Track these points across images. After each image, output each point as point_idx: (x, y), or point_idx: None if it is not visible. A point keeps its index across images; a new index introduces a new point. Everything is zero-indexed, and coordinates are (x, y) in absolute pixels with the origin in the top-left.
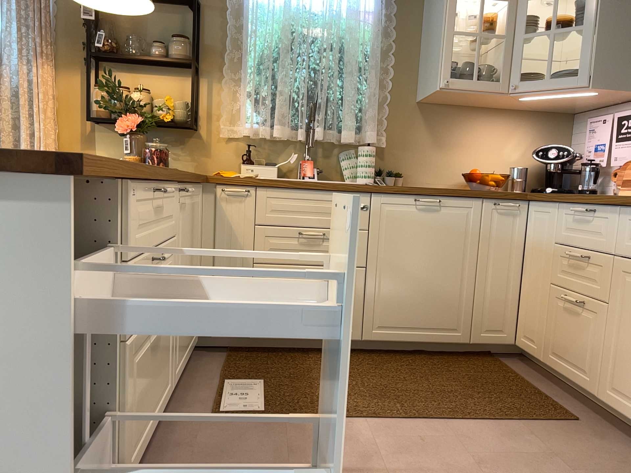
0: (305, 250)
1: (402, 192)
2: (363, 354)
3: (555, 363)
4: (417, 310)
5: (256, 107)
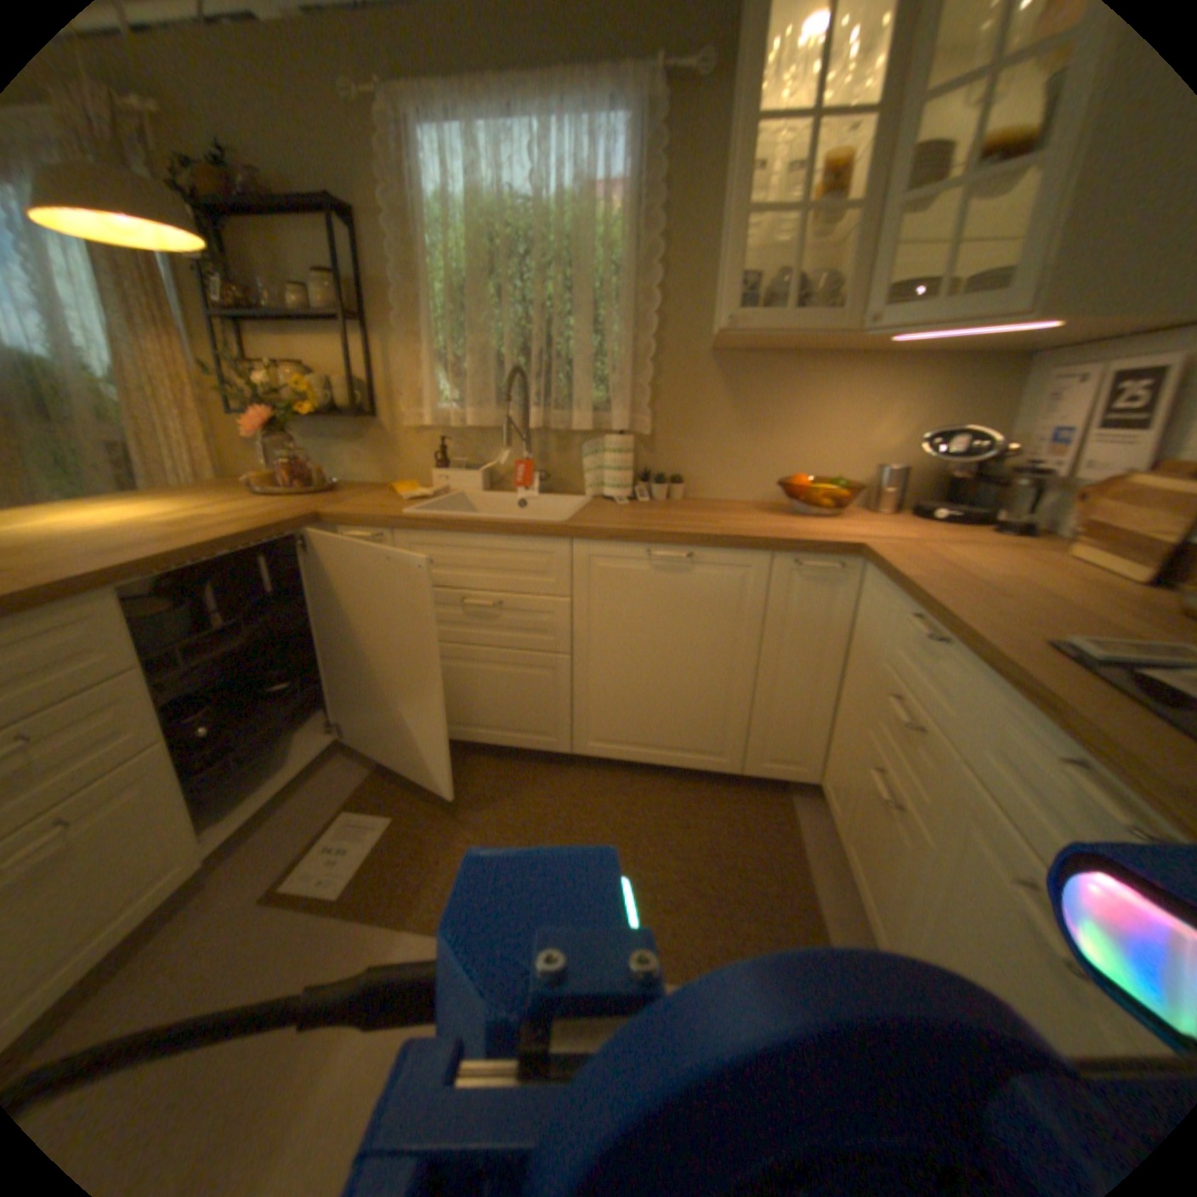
0: (475, 624)
1: (621, 540)
2: (577, 770)
3: (854, 865)
4: (652, 721)
5: (447, 377)
